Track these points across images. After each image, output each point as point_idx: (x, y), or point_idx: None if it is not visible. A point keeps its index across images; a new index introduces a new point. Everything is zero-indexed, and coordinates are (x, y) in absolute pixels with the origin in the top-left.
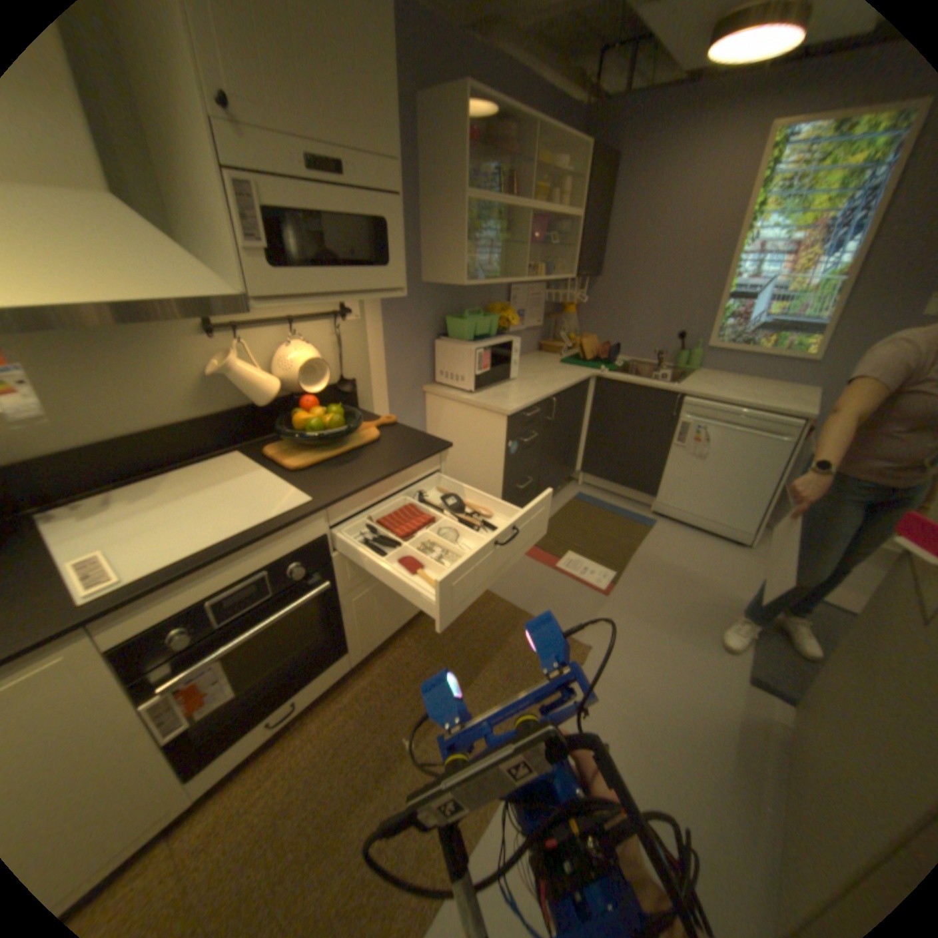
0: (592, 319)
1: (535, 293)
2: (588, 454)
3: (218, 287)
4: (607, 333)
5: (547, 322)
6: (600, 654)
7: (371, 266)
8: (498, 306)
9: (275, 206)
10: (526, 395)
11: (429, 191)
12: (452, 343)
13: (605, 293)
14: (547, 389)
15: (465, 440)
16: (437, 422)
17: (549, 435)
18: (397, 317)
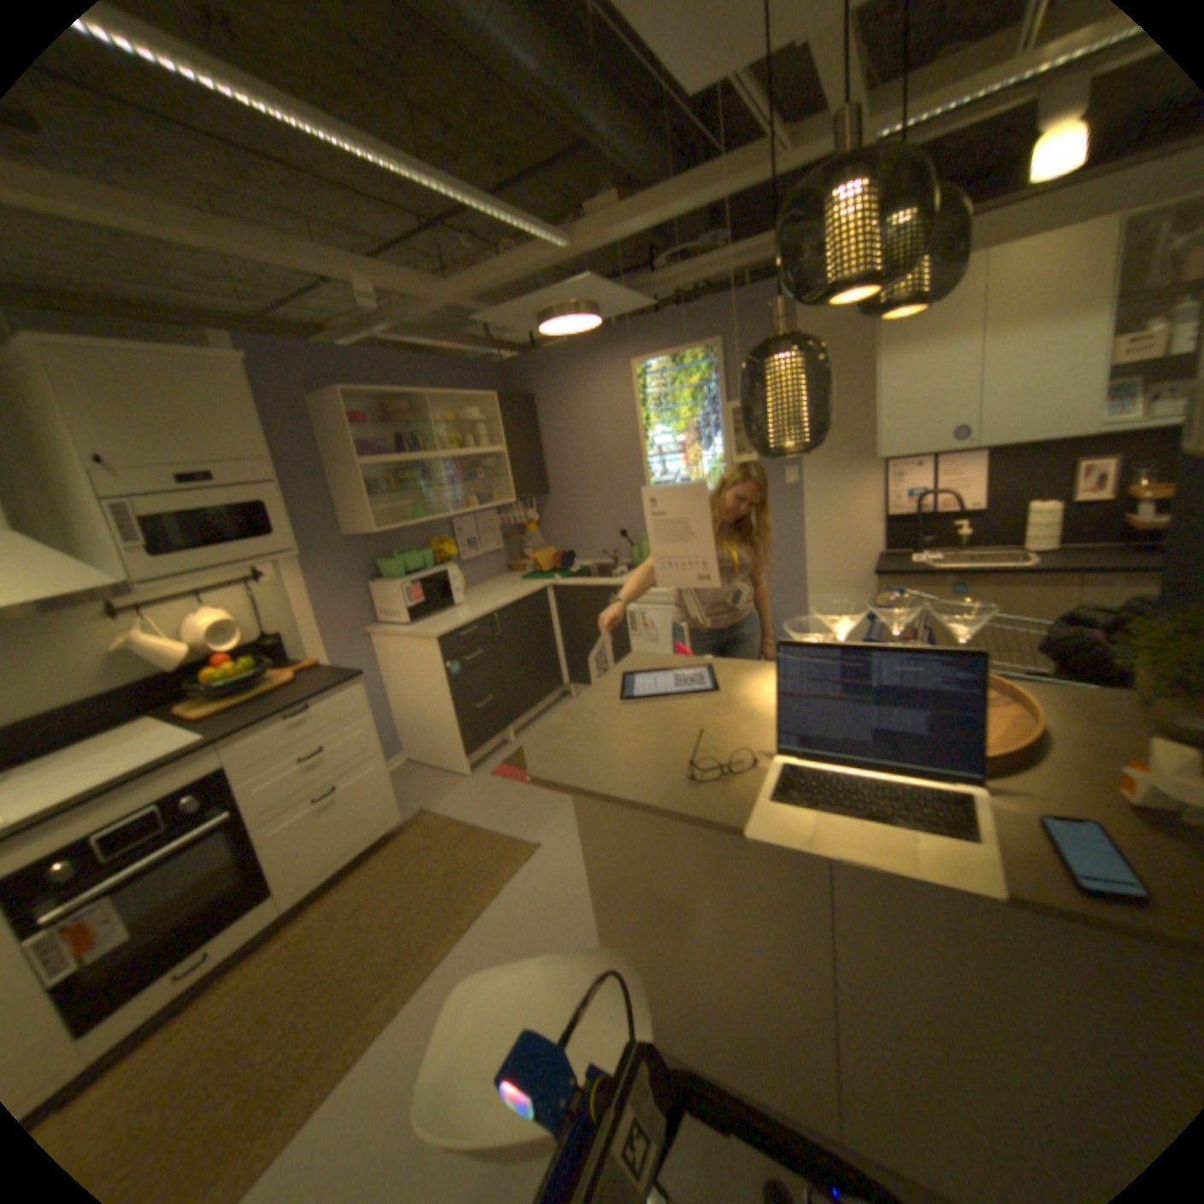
0: (556, 535)
1: (487, 523)
2: (571, 664)
3: (106, 584)
4: (570, 545)
5: (514, 546)
6: (549, 851)
7: (258, 541)
8: (444, 542)
9: (156, 518)
10: (466, 618)
11: (333, 467)
12: (386, 585)
13: (559, 509)
14: (490, 609)
15: (414, 672)
16: (389, 662)
17: (507, 652)
18: (323, 572)
